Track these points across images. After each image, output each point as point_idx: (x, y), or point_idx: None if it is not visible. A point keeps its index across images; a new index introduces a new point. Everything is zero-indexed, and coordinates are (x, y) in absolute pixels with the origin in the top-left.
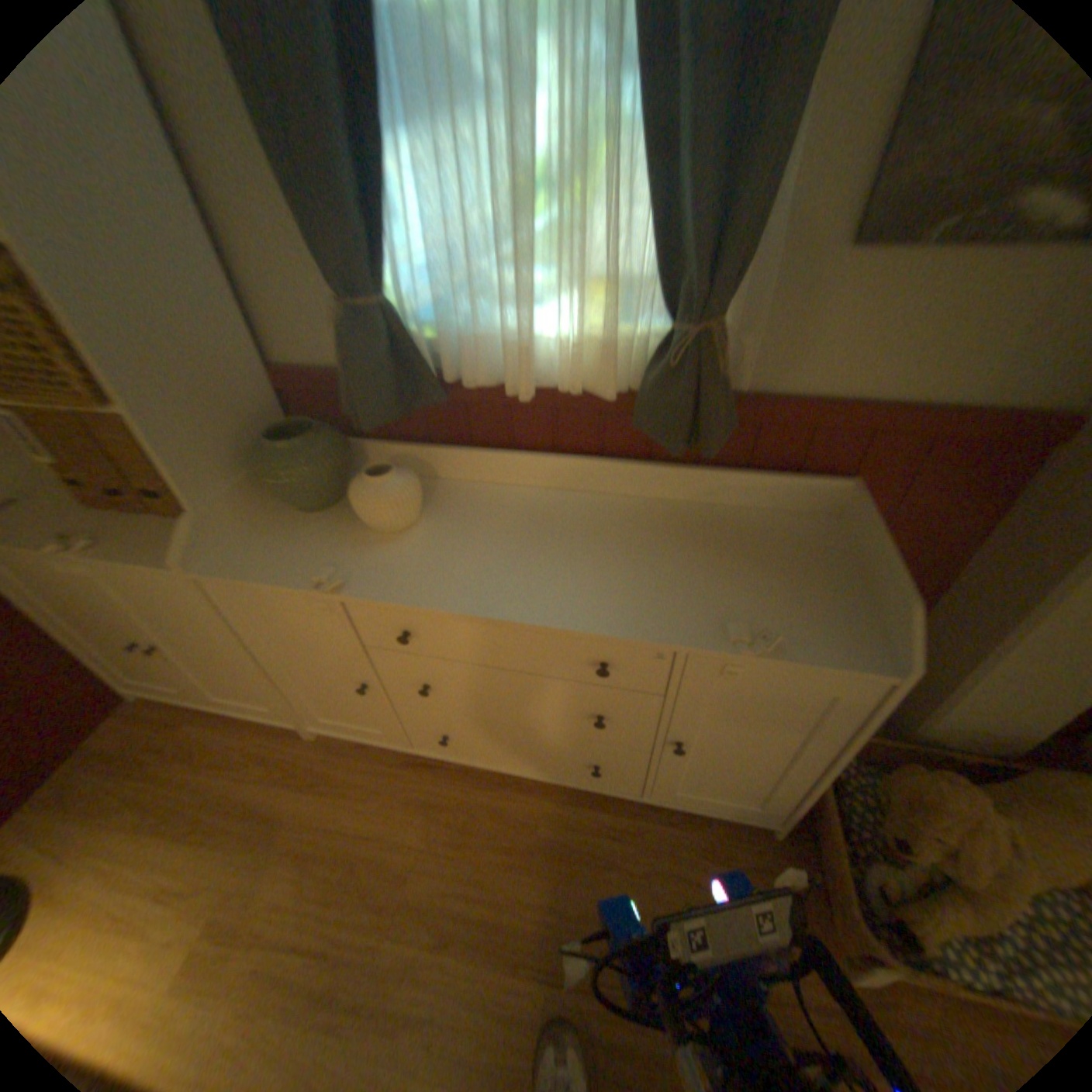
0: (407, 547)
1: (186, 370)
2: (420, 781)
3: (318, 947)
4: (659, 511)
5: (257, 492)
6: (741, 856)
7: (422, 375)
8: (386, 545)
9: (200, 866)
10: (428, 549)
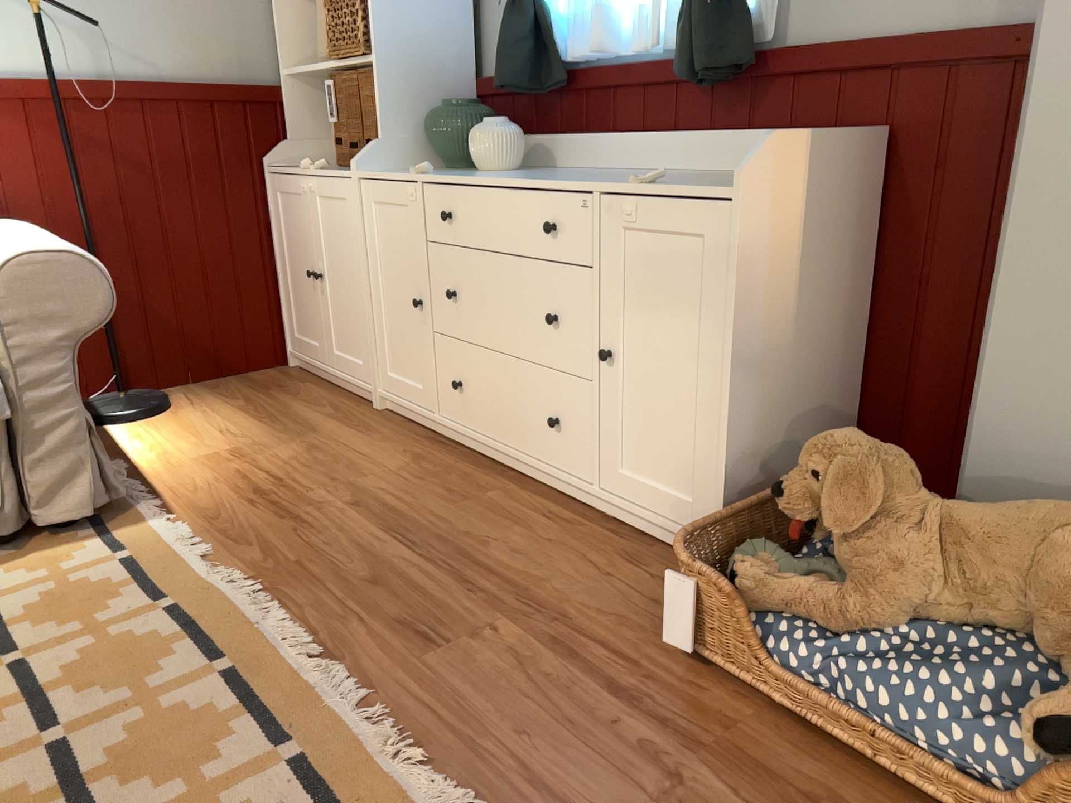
0: (484, 174)
1: (416, 53)
2: (427, 447)
3: (280, 477)
4: (696, 174)
5: (425, 156)
6: (660, 569)
7: (551, 62)
8: (473, 174)
9: (253, 430)
10: (496, 174)
